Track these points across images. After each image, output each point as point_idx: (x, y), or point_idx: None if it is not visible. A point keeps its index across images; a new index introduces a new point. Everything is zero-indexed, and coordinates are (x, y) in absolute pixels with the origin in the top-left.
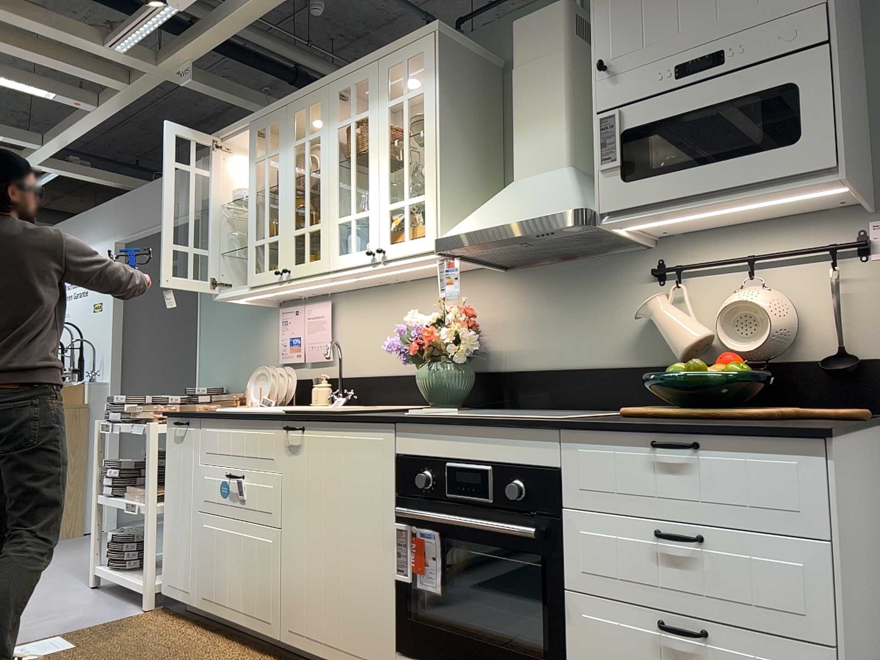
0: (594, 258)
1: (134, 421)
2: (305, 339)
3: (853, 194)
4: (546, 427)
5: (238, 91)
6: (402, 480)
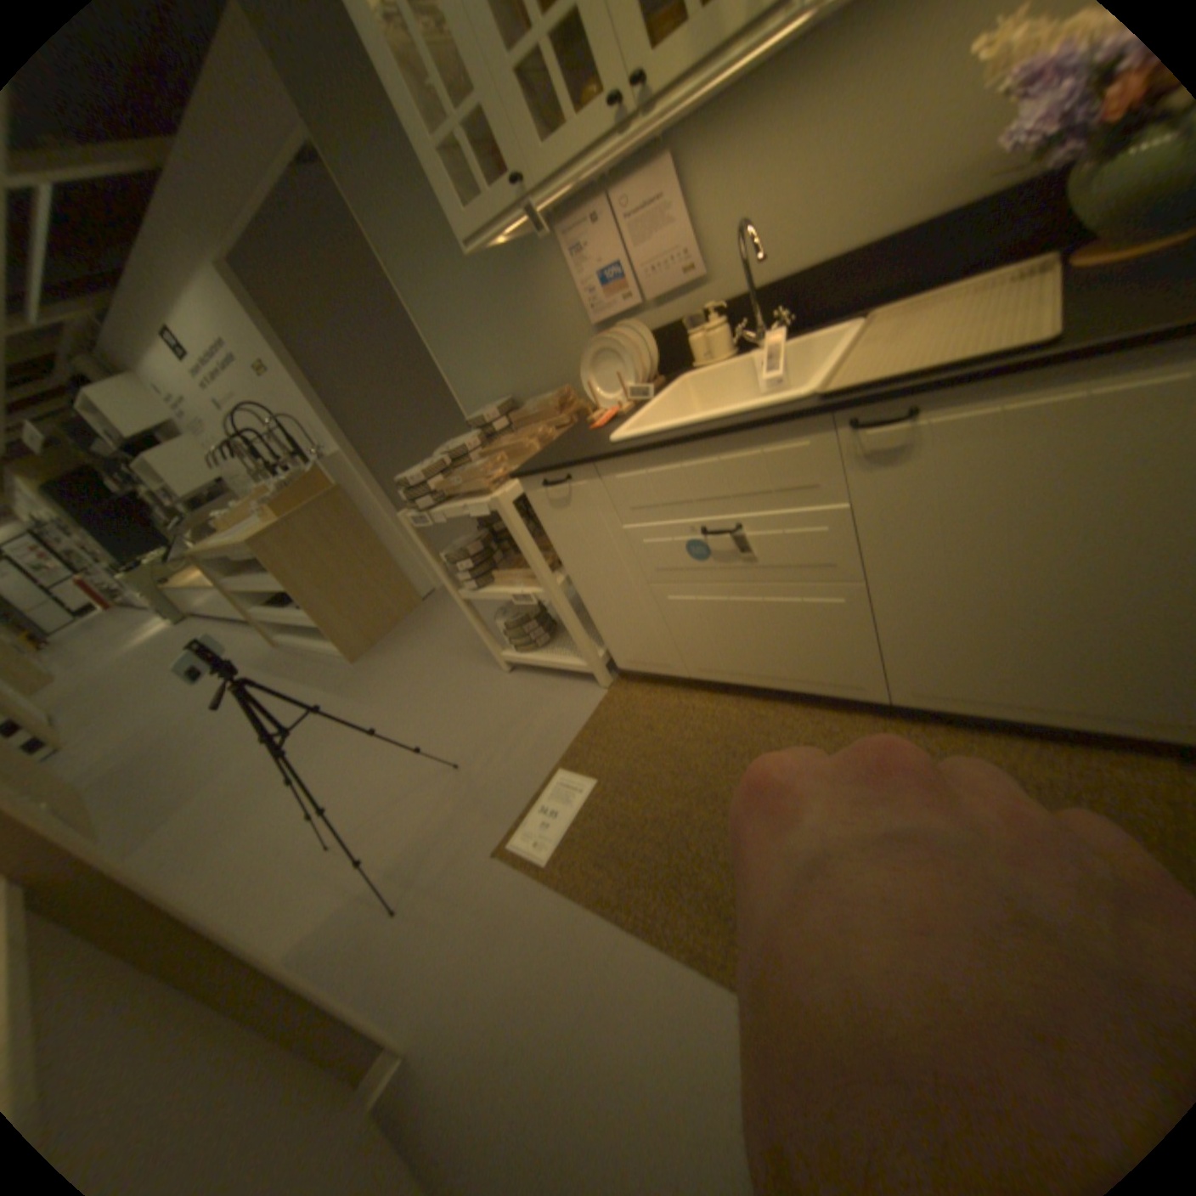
0: None
1: (455, 498)
2: (638, 258)
3: None
4: None
5: None
6: None
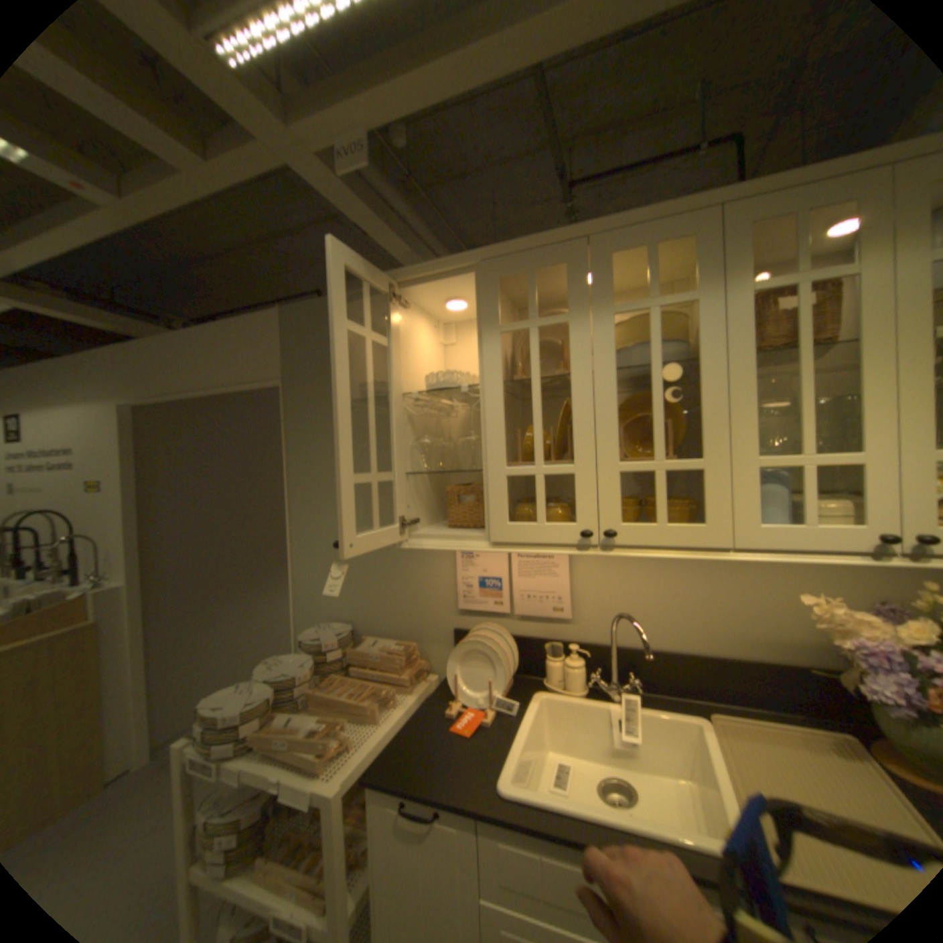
0: None
1: (261, 756)
2: (517, 584)
3: None
4: None
5: (380, 208)
6: None
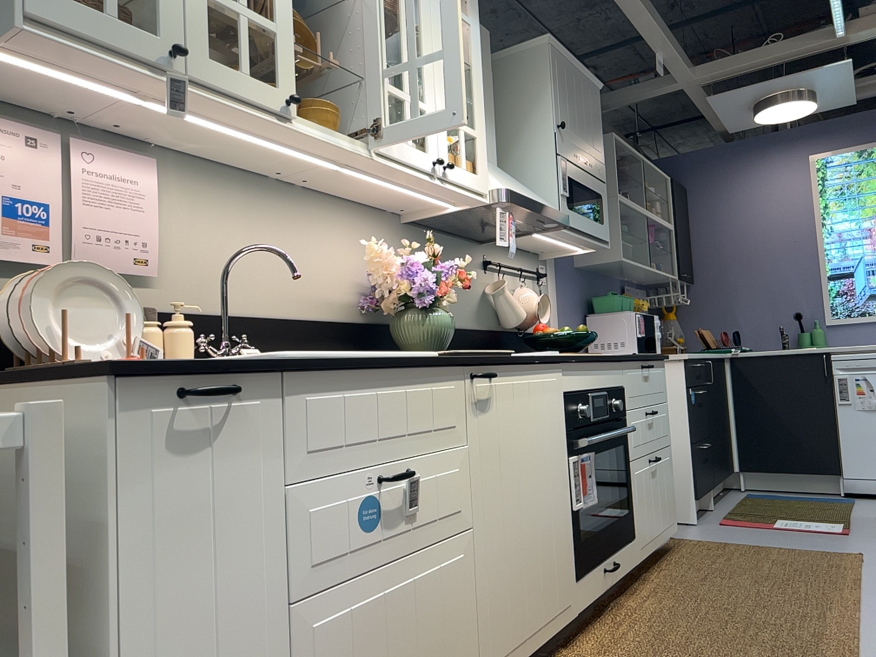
0: (458, 239)
1: None
2: (81, 216)
3: (577, 253)
4: (624, 360)
5: None
6: (570, 414)
